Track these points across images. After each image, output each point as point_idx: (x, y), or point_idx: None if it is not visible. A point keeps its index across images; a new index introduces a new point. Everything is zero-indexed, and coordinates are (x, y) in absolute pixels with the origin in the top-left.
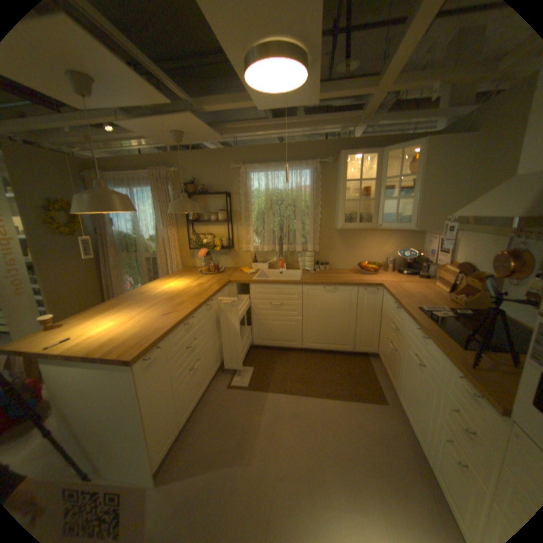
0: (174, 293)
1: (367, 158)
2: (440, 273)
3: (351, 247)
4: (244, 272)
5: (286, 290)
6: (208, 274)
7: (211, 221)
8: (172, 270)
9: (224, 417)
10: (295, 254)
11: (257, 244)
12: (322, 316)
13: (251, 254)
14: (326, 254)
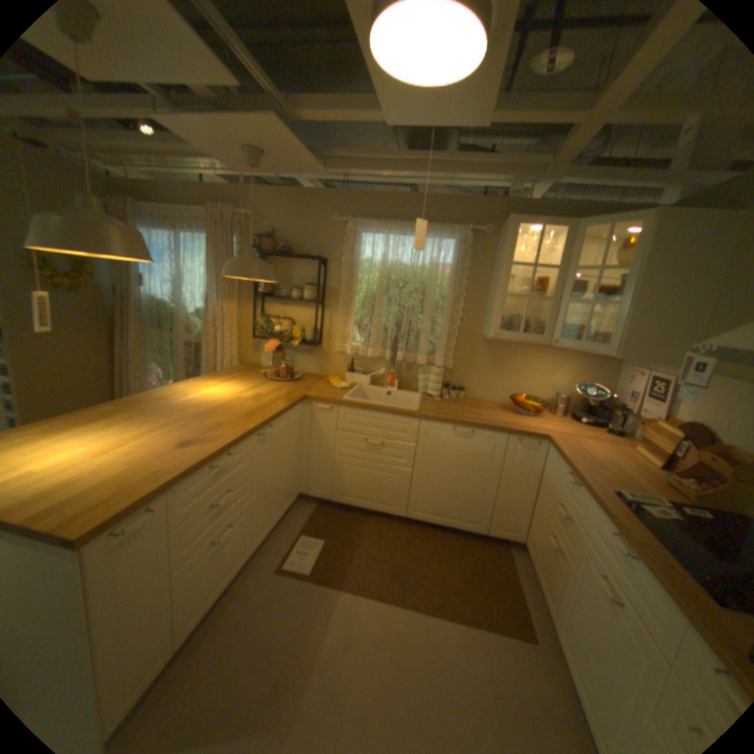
0: (211, 406)
1: (547, 234)
2: (642, 430)
3: (503, 368)
4: (331, 384)
5: (394, 423)
6: (275, 381)
7: (292, 299)
8: (223, 365)
9: (260, 631)
10: (415, 368)
11: (358, 343)
12: (446, 473)
13: (347, 358)
14: (463, 375)
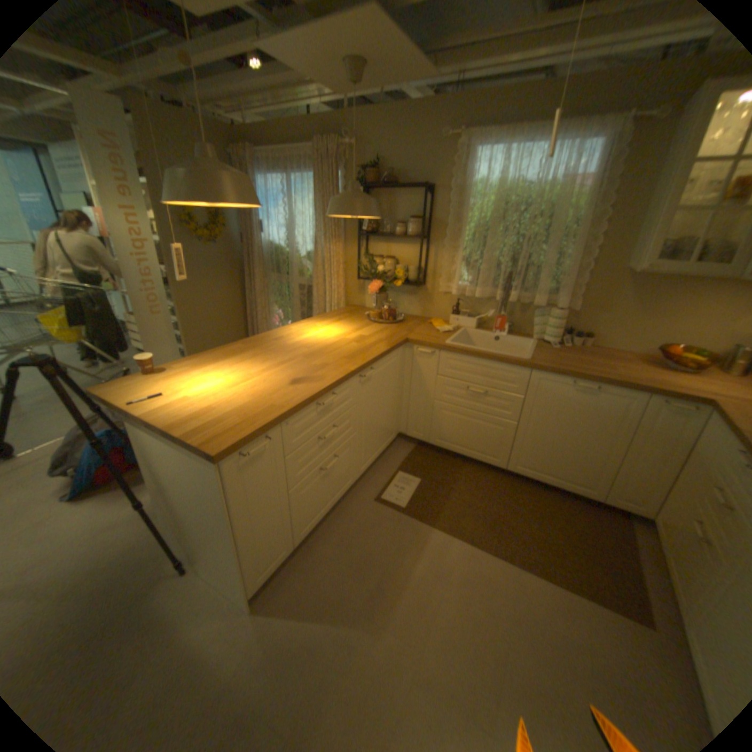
0: (319, 347)
1: None
2: None
3: (654, 310)
4: (434, 327)
5: (500, 372)
6: (378, 323)
7: (395, 236)
8: (331, 307)
9: (361, 546)
10: (531, 310)
11: (464, 282)
12: (558, 430)
13: (451, 299)
14: (594, 318)
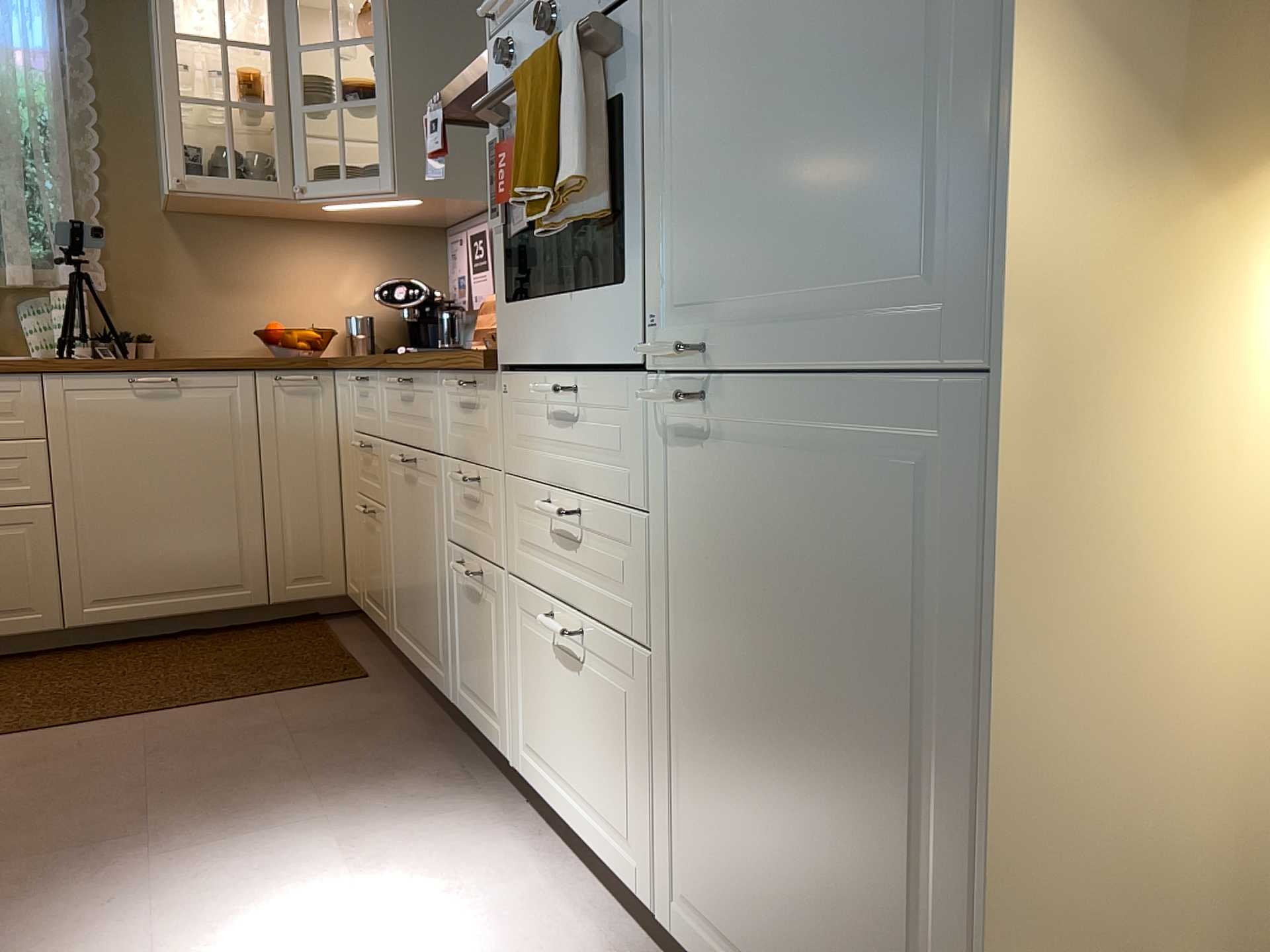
0: None
1: None
2: None
3: (230, 282)
4: None
5: None
6: None
7: None
8: None
9: None
10: (10, 306)
11: None
12: (138, 488)
13: None
14: (141, 307)
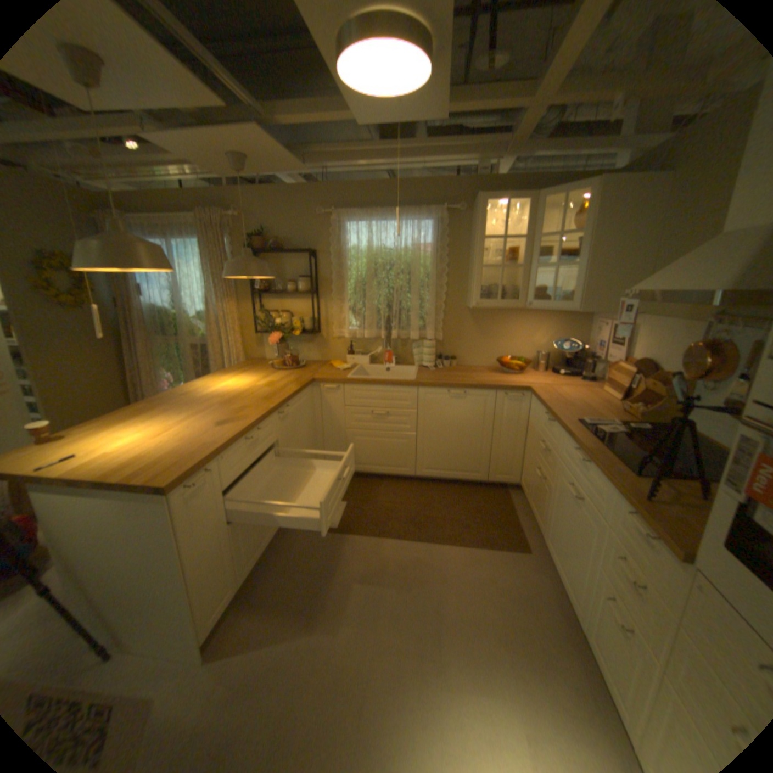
0: (232, 395)
1: (515, 206)
2: (609, 373)
3: (488, 335)
4: (335, 367)
5: (395, 394)
6: (283, 369)
7: (288, 292)
8: (230, 362)
9: (303, 570)
10: (409, 344)
11: (354, 327)
12: (445, 431)
13: (345, 342)
14: (453, 345)
